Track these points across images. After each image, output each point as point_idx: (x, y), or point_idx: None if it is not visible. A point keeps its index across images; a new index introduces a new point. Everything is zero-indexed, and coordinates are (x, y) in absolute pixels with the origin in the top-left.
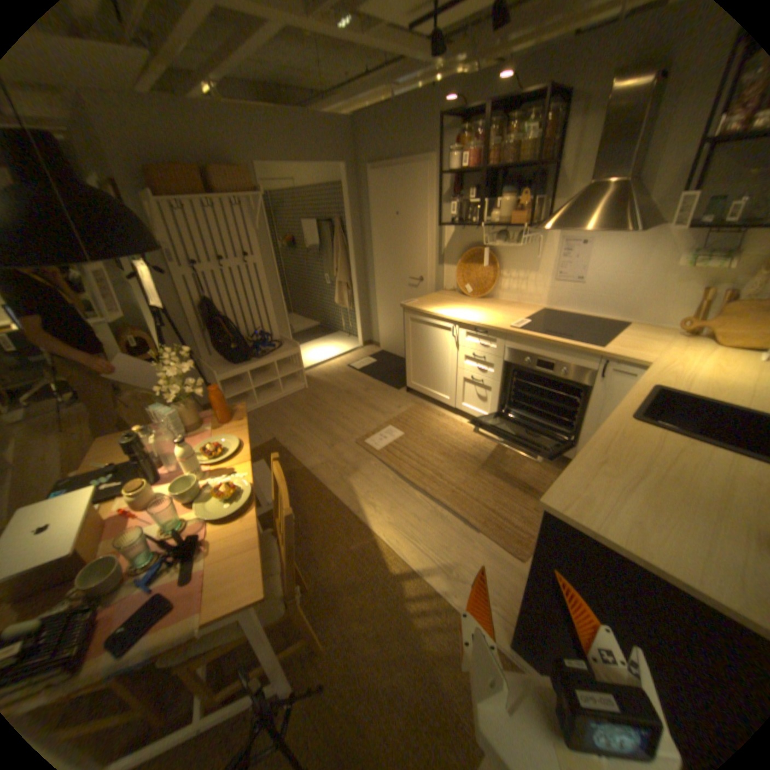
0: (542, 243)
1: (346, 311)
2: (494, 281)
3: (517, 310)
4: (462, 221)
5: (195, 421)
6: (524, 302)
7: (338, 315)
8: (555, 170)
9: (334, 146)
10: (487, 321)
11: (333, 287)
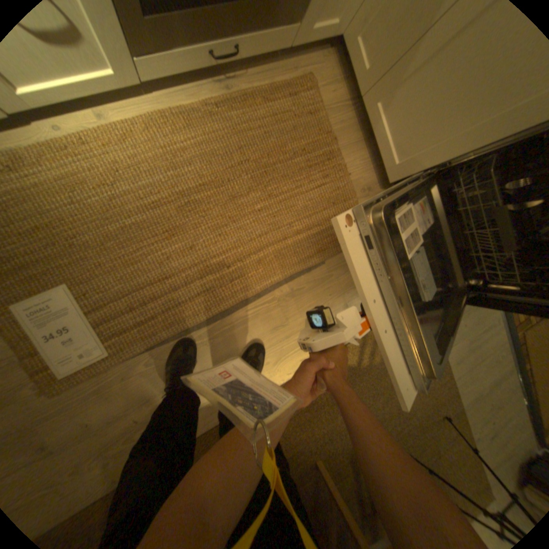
0: None
1: None
2: None
3: None
4: None
5: None
6: None
7: None
8: None
9: None
10: None
11: None
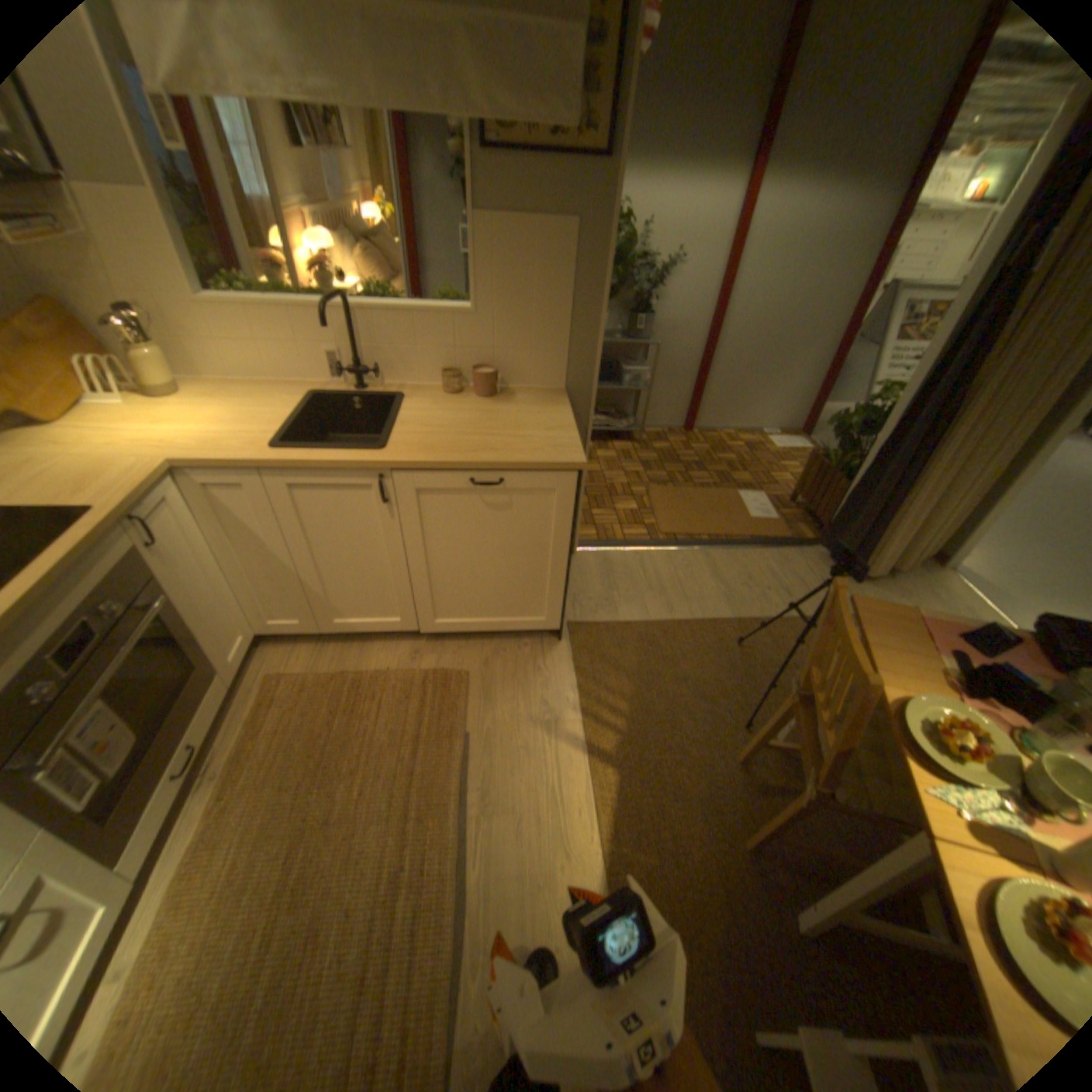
0: None
1: None
2: None
3: None
4: None
5: None
6: None
7: None
8: None
9: None
10: None
11: None
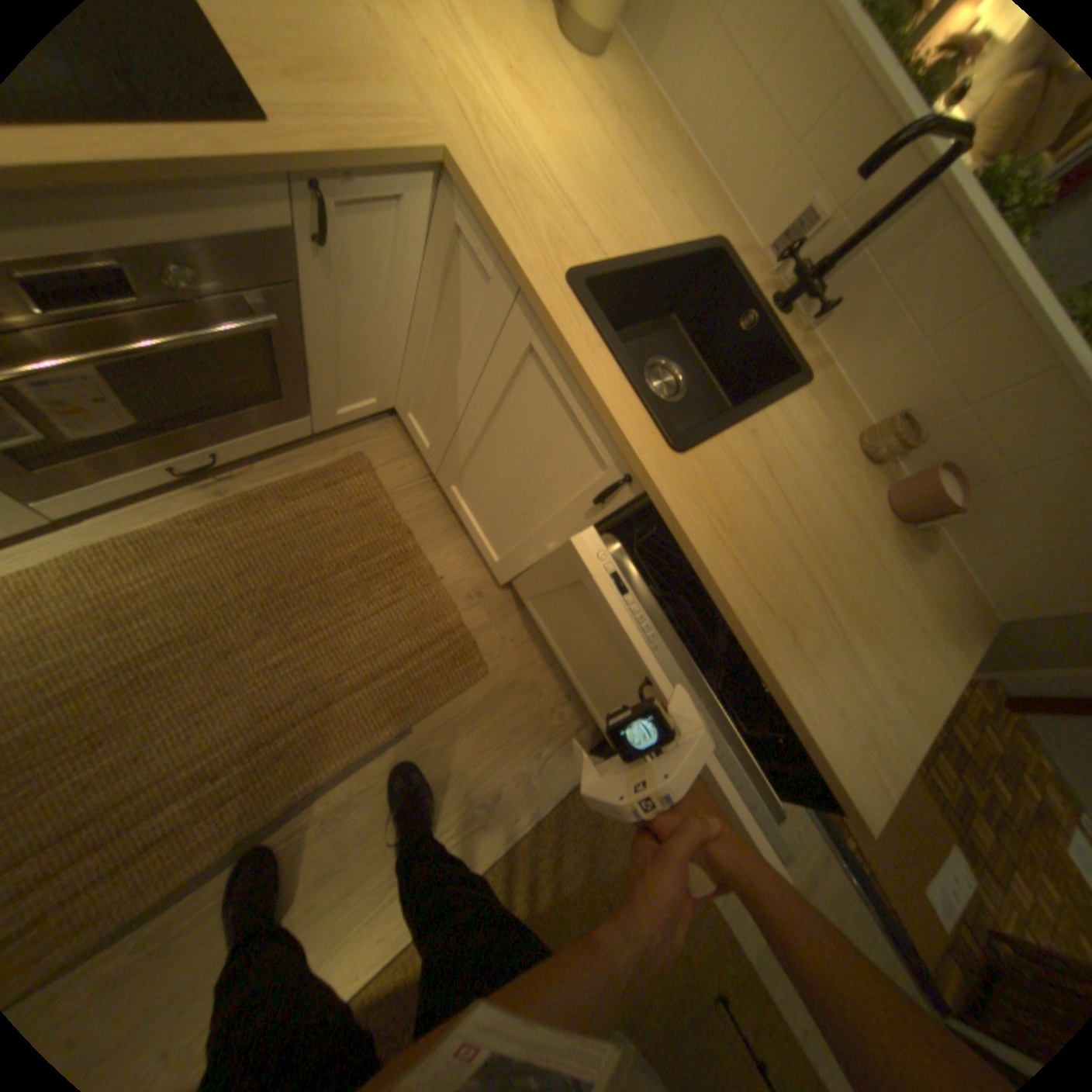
0: None
1: None
2: None
3: None
4: None
5: None
6: None
7: None
8: None
9: None
10: None
11: None
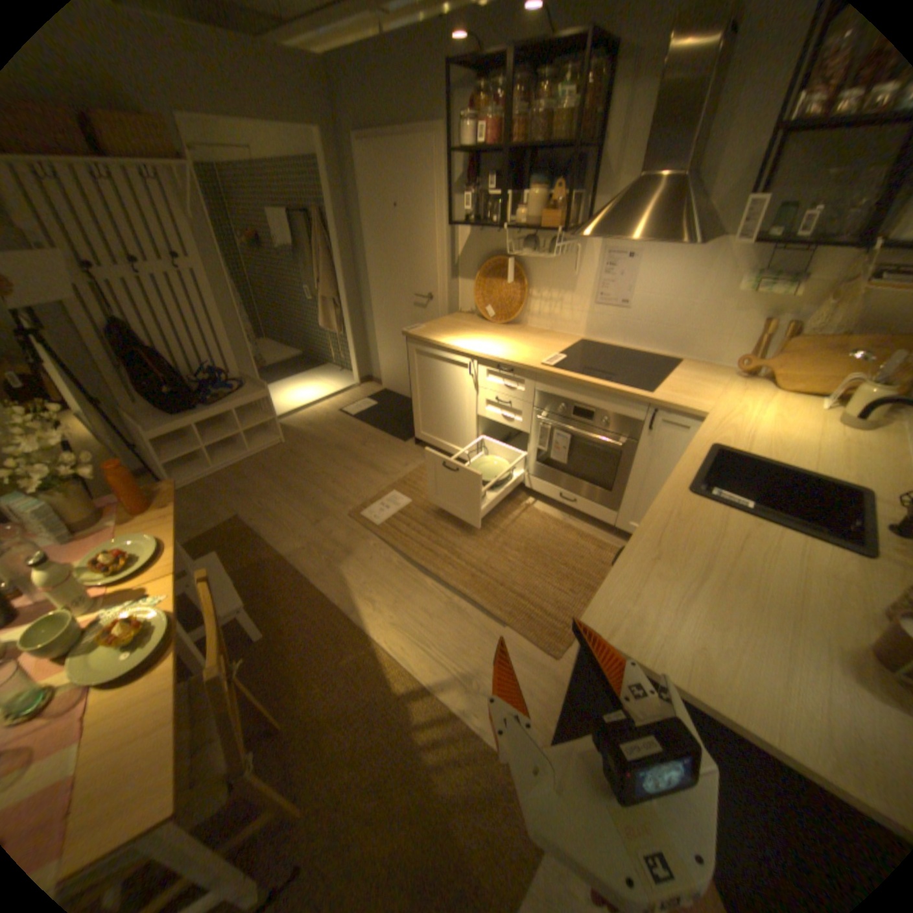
0: (581, 255)
1: (336, 338)
2: (522, 303)
3: (550, 341)
4: (481, 221)
5: (93, 511)
6: (559, 331)
7: (326, 343)
8: (598, 156)
9: (305, 102)
10: (514, 356)
11: (318, 305)
